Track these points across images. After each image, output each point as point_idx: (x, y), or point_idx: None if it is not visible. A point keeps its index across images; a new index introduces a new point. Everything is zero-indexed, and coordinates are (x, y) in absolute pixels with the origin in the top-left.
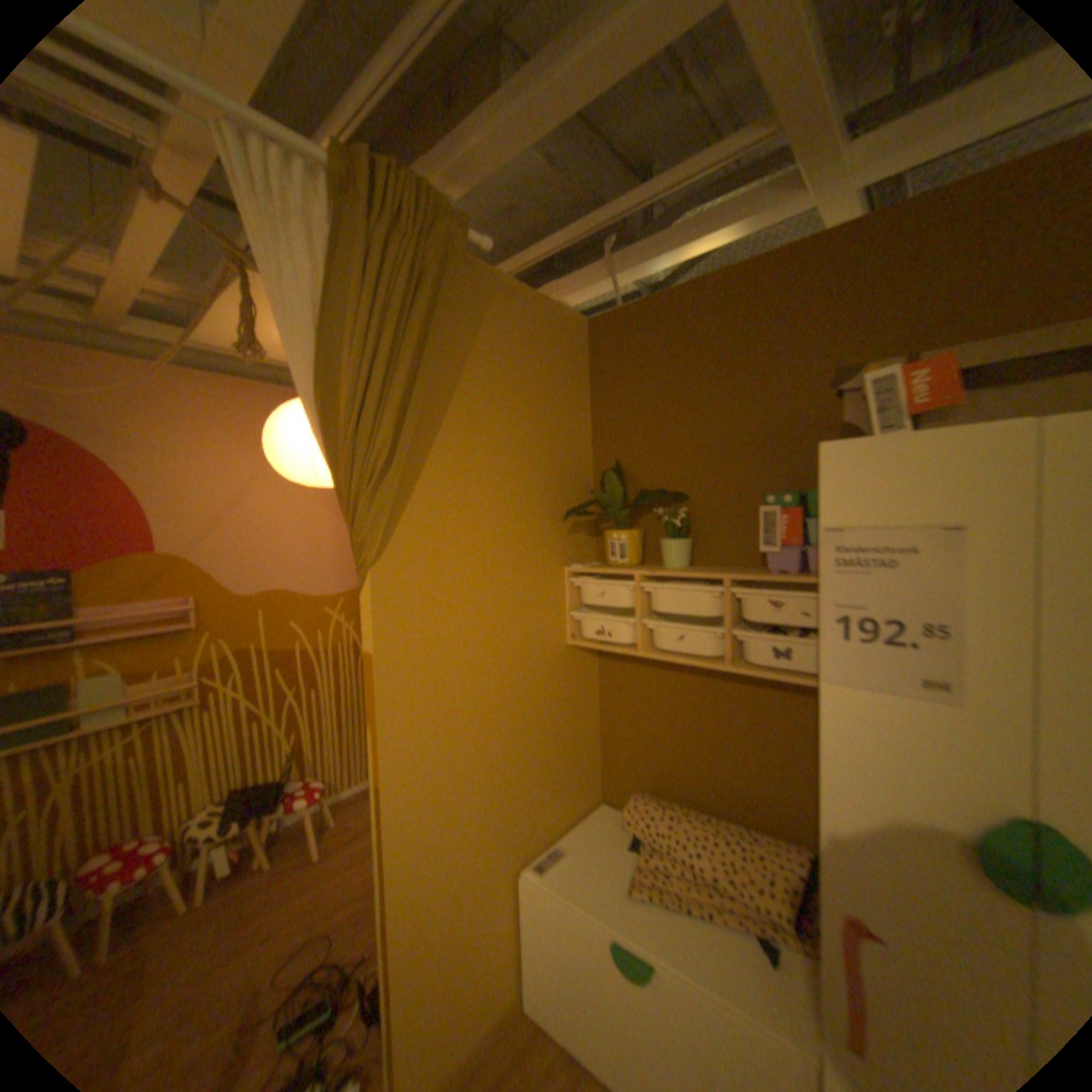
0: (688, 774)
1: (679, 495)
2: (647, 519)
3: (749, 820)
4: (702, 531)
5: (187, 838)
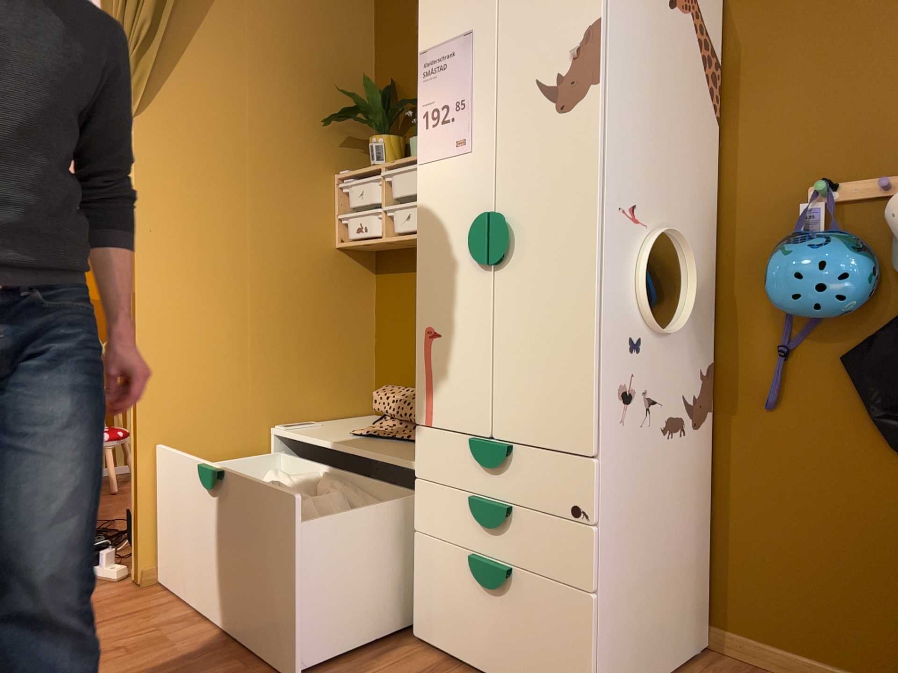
0: None
1: None
2: (413, 131)
3: None
4: None
5: None
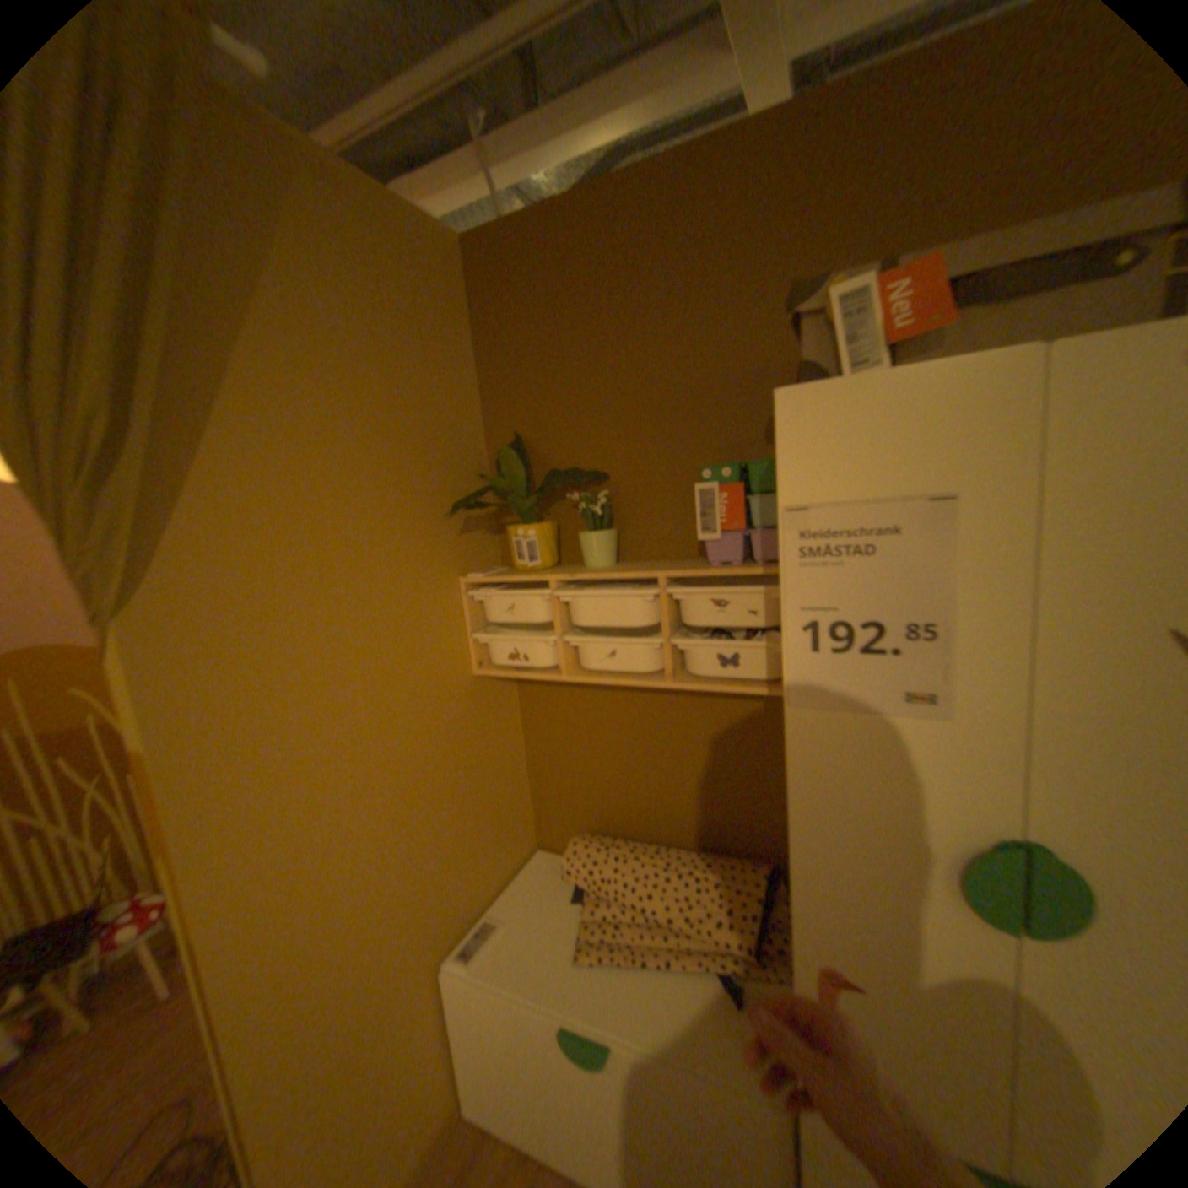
0: (632, 802)
1: (598, 475)
2: (562, 507)
3: (700, 842)
4: (629, 518)
5: None
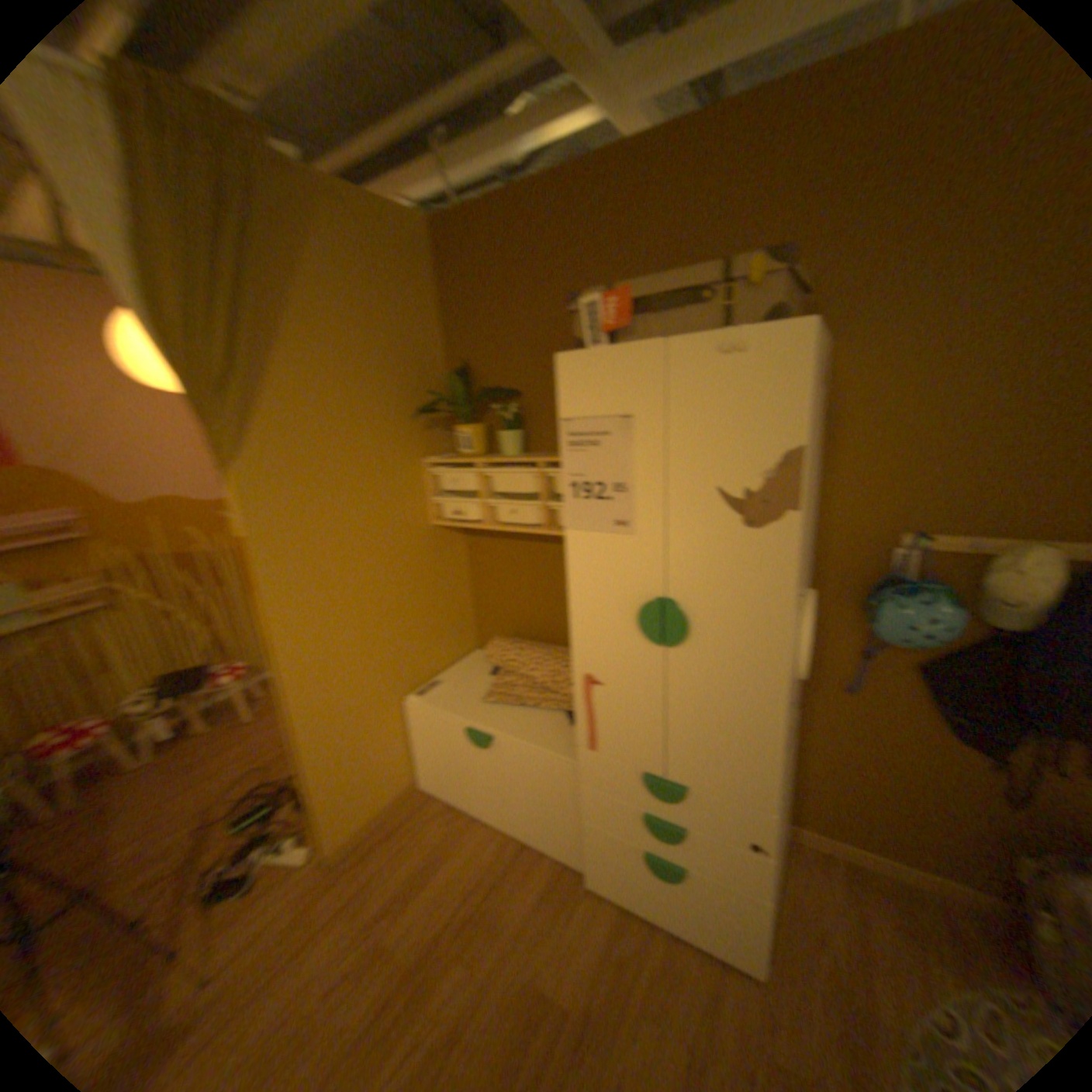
0: (533, 617)
1: (511, 392)
2: (490, 414)
3: None
4: (531, 423)
5: (118, 720)
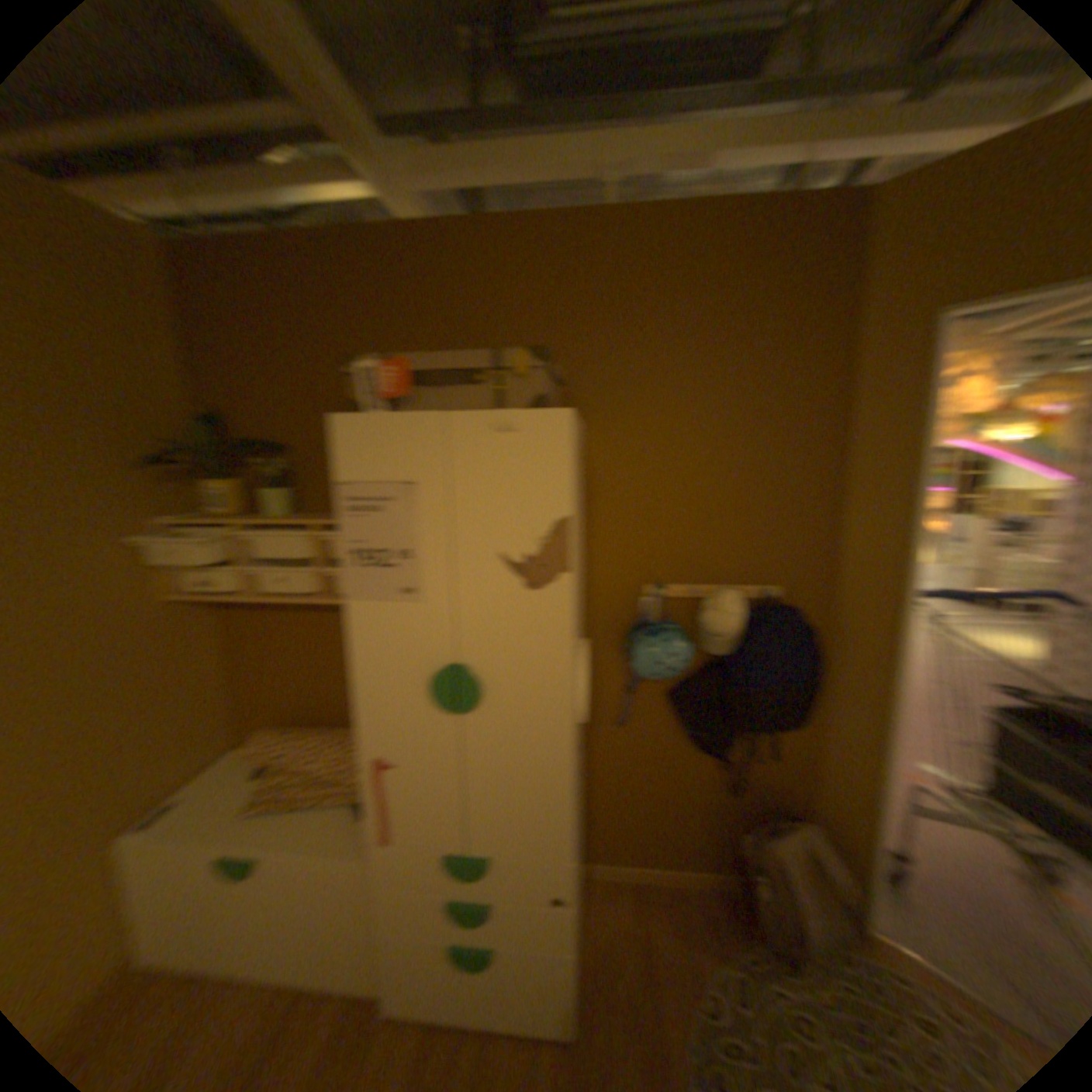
0: (305, 700)
1: (273, 447)
2: (245, 469)
3: None
4: (299, 482)
5: None
